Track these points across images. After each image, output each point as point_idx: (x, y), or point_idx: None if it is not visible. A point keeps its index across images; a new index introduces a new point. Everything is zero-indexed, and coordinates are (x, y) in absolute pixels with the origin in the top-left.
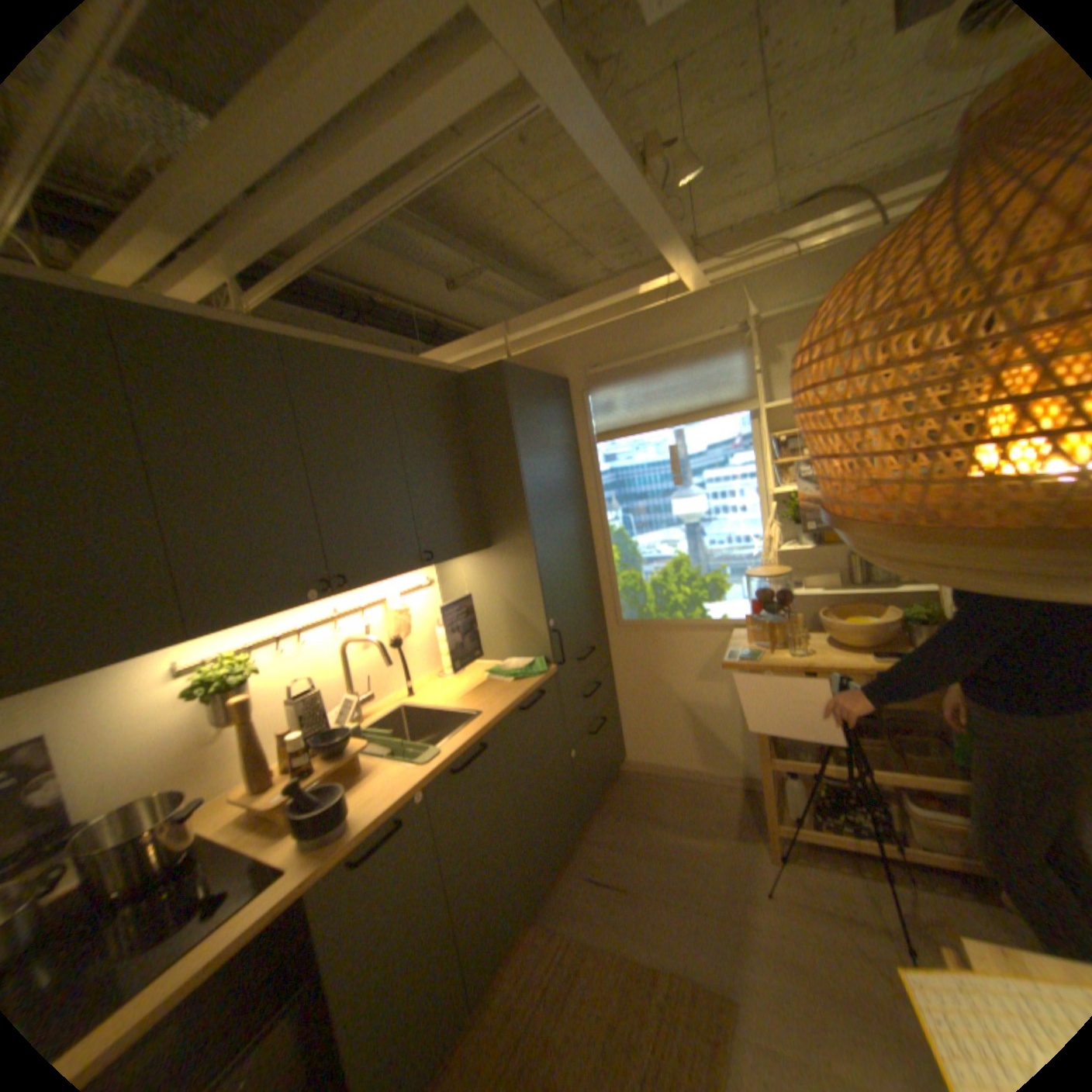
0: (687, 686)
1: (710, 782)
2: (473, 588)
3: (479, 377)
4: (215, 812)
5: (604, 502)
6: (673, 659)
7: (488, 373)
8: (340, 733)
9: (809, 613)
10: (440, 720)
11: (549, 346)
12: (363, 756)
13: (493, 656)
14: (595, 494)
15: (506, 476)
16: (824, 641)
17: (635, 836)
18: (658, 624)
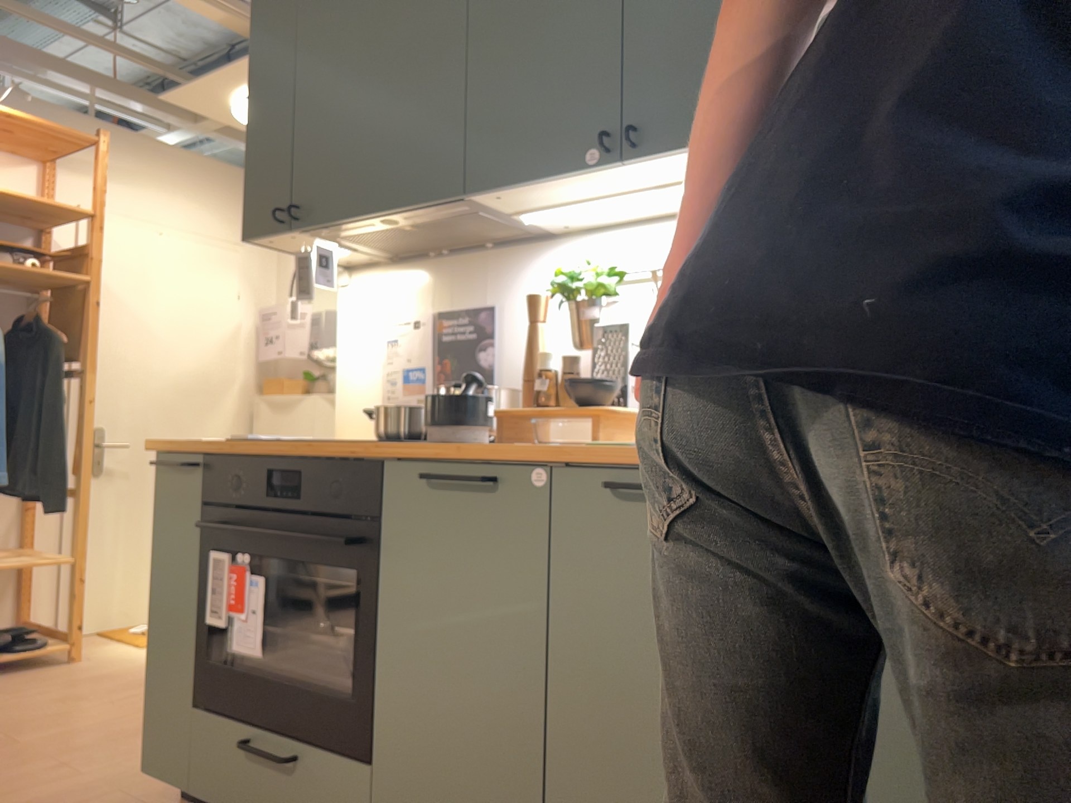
0: None
1: None
2: None
3: None
4: None
5: None
6: None
7: None
8: (609, 384)
9: None
10: None
11: None
12: None
13: None
14: None
15: None
16: None
17: None
18: None
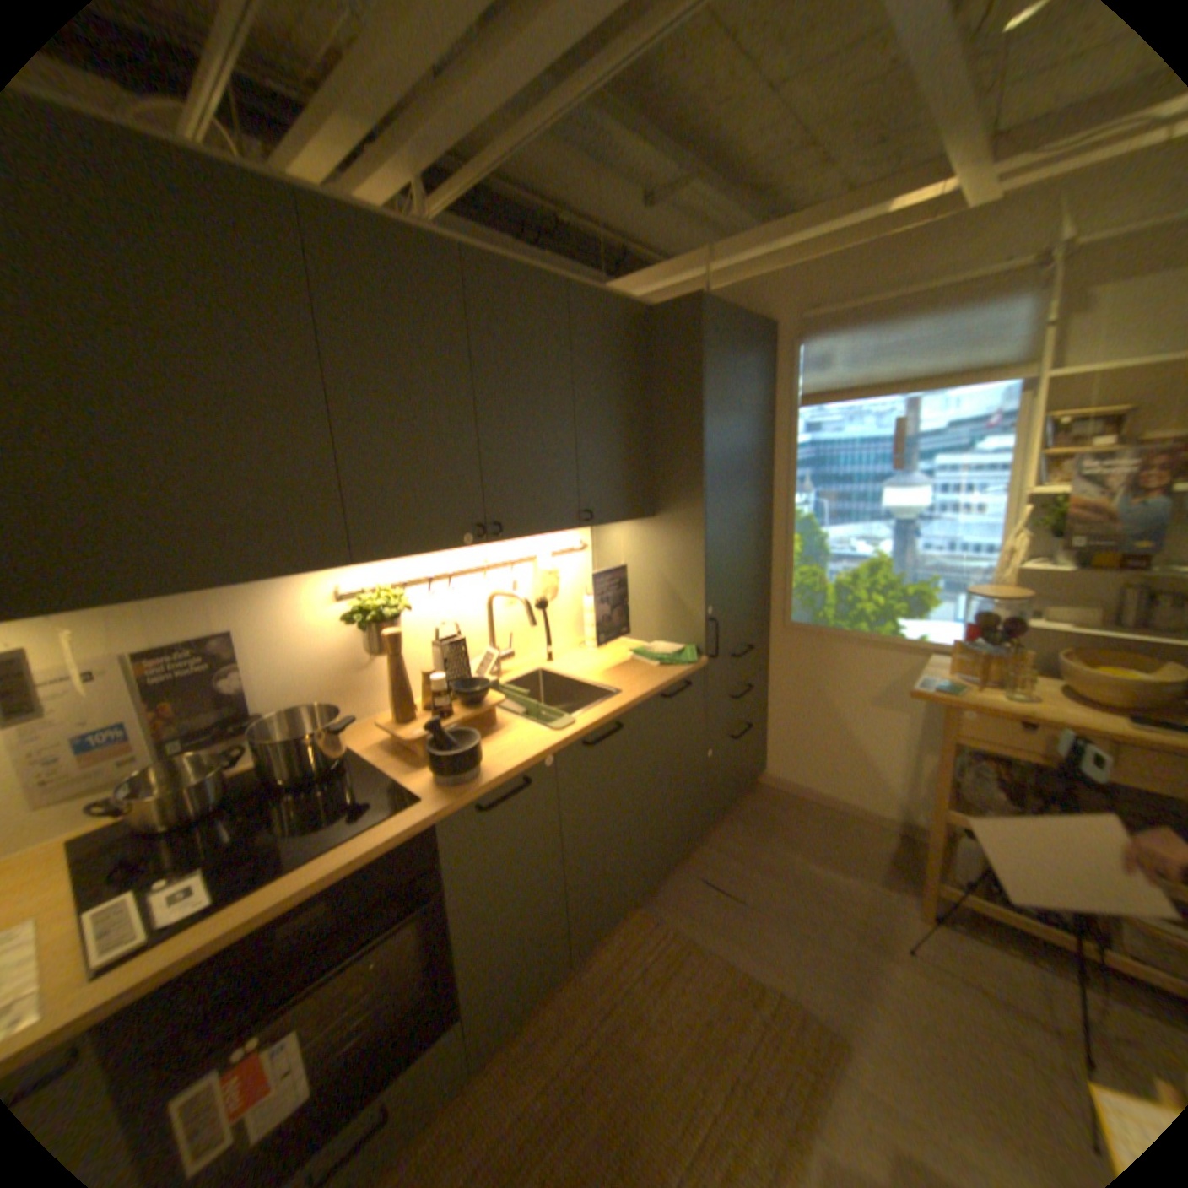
0: (856, 709)
1: (861, 818)
2: (629, 559)
3: (672, 310)
4: (363, 732)
5: (796, 480)
6: (846, 677)
7: (684, 307)
8: (480, 682)
9: (1044, 652)
10: (577, 690)
11: (761, 278)
12: (499, 710)
13: (639, 635)
14: (786, 469)
15: (685, 435)
16: (1059, 690)
17: (764, 853)
18: (835, 634)
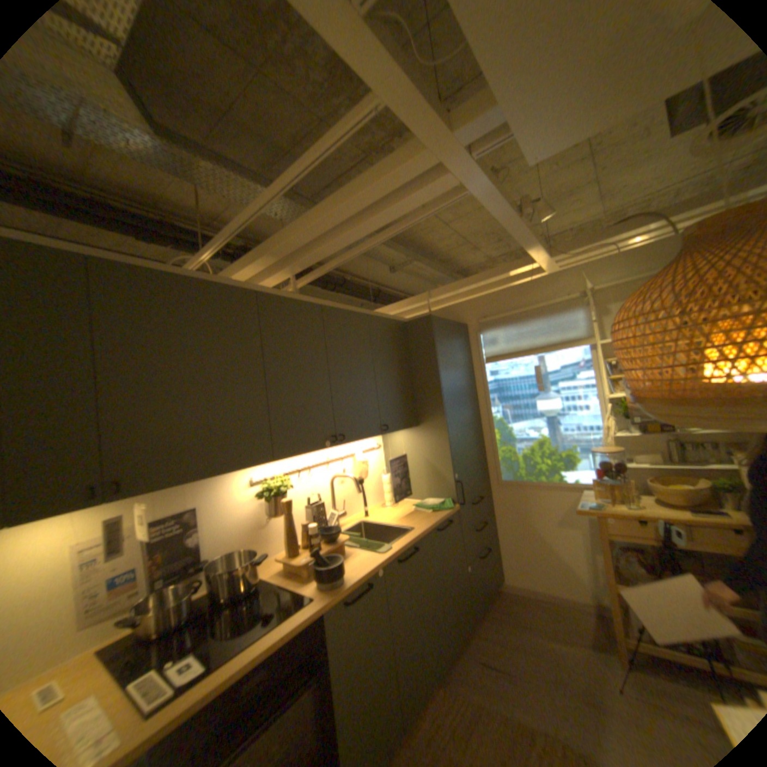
0: (549, 531)
1: (569, 606)
2: (405, 451)
3: (416, 324)
4: (264, 569)
5: (490, 400)
6: (539, 511)
7: (422, 322)
8: (334, 529)
9: (640, 482)
10: (385, 532)
11: (455, 305)
12: (344, 547)
13: (416, 497)
14: (483, 395)
15: (430, 382)
16: (652, 502)
17: (513, 638)
18: (528, 485)
